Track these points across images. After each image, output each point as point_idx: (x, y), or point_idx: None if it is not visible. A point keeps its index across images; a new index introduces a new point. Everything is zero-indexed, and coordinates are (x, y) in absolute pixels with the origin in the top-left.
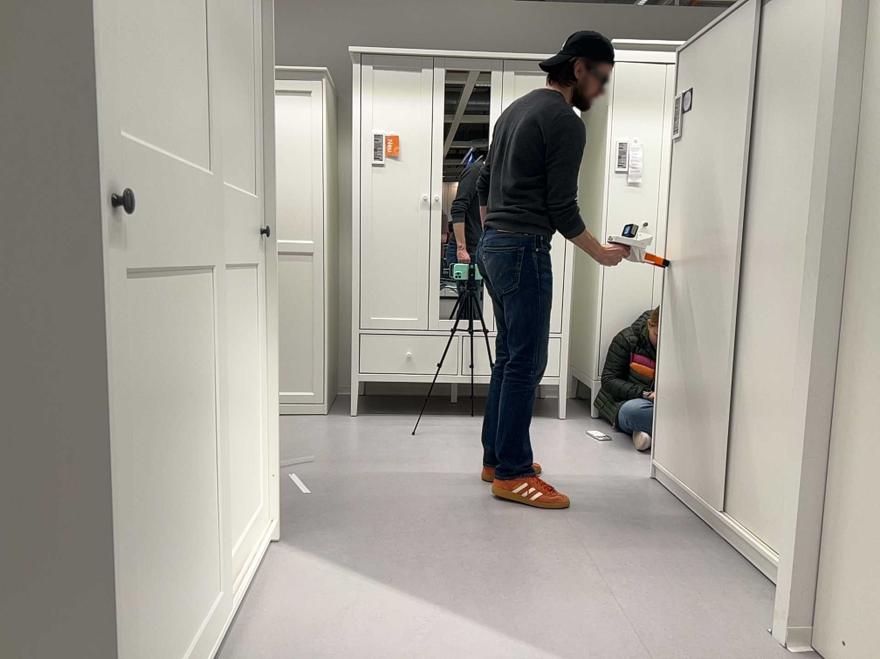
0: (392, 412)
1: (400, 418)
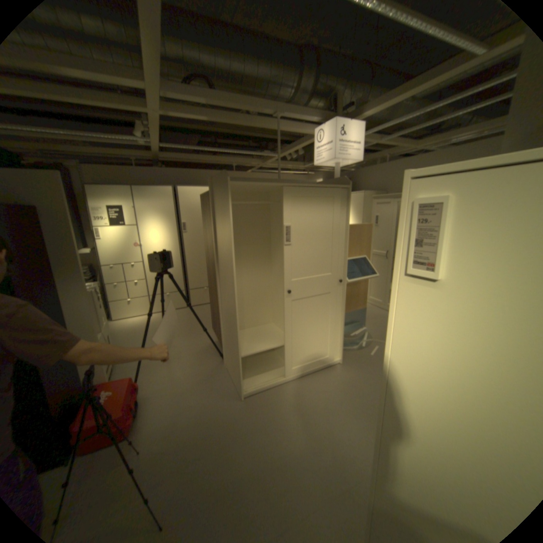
0: None
1: None
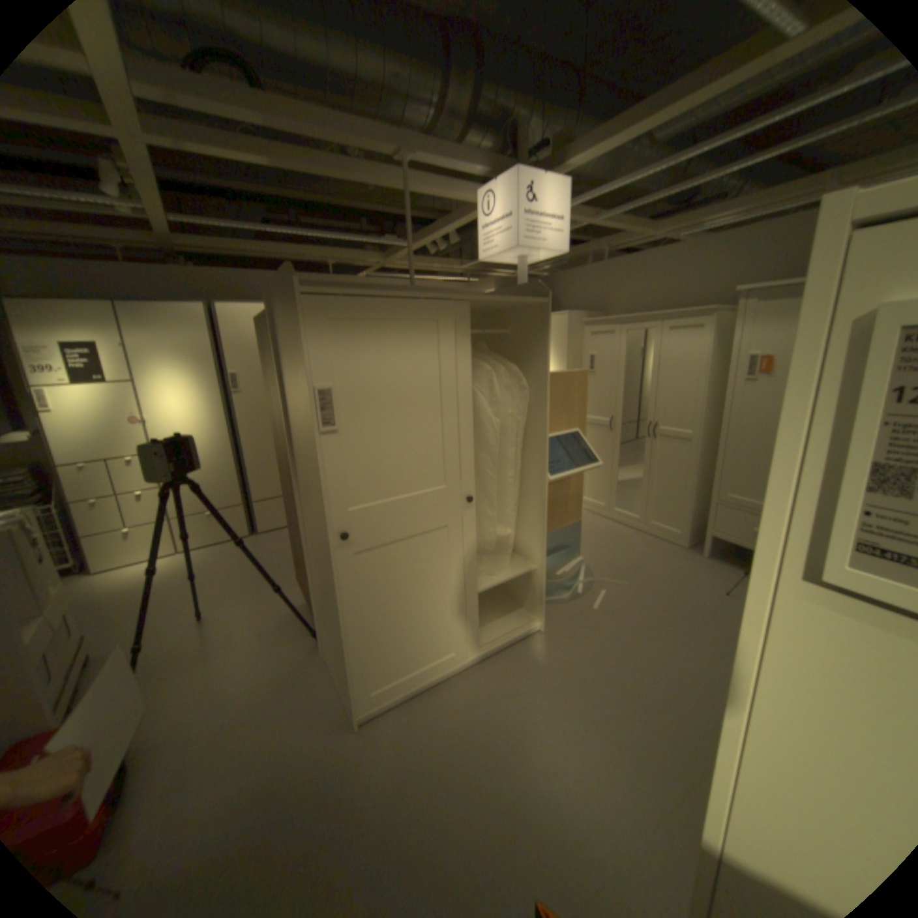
0: (743, 565)
1: (742, 573)
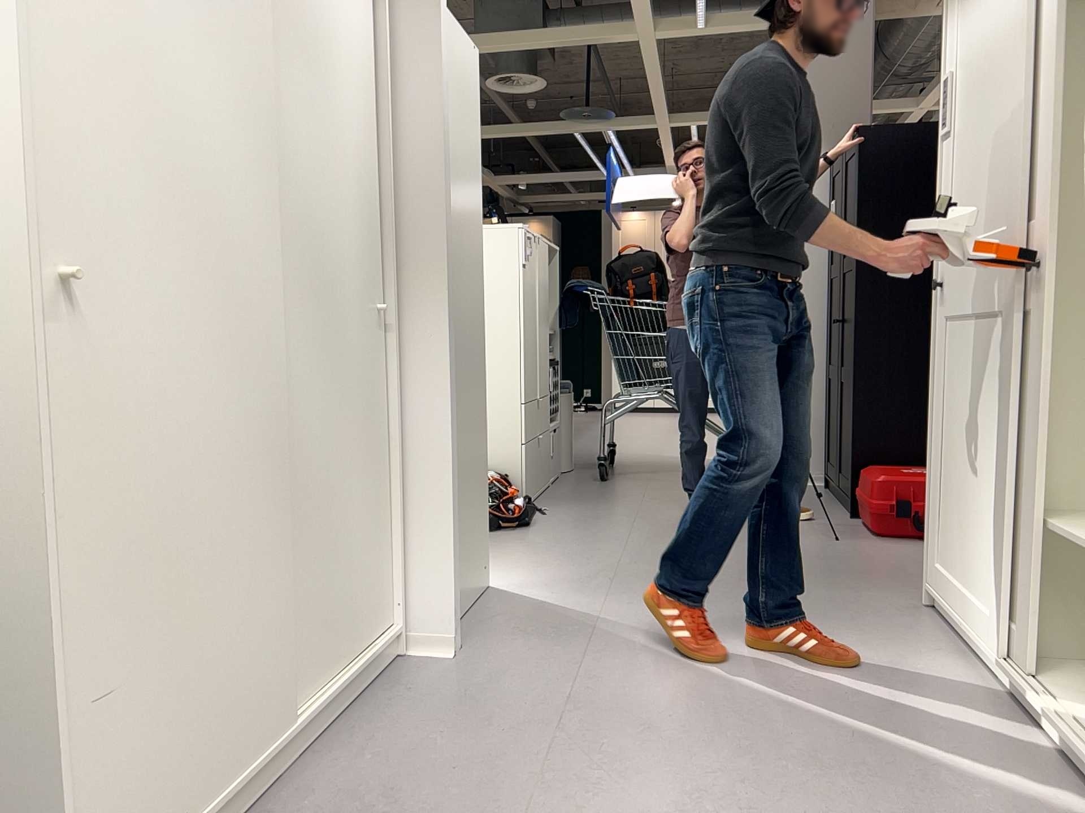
0: None
1: None
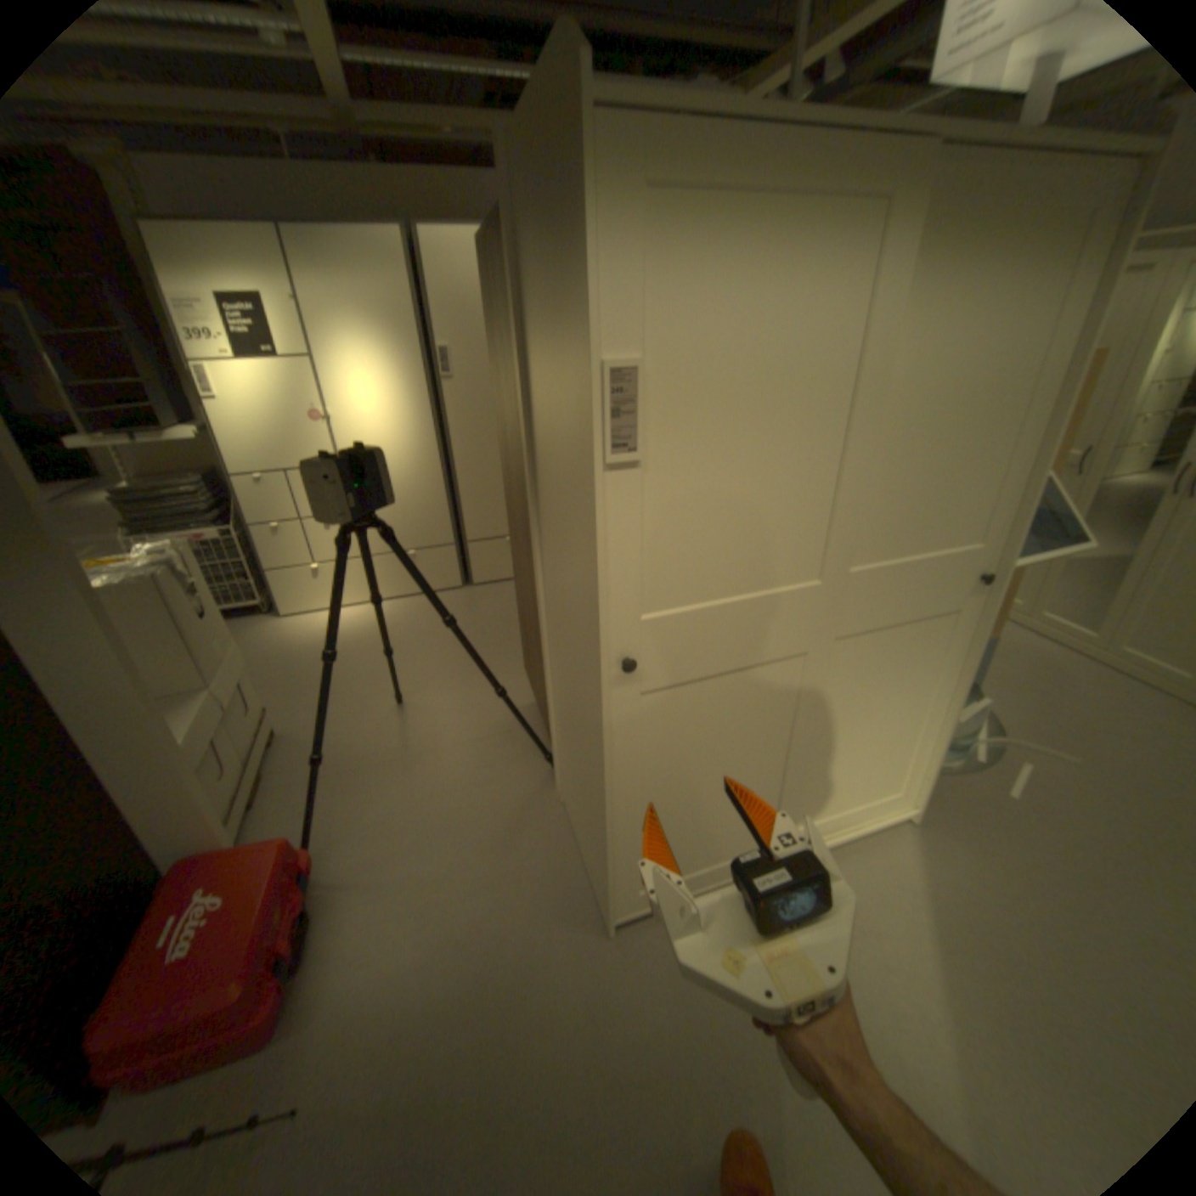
0: None
1: None
